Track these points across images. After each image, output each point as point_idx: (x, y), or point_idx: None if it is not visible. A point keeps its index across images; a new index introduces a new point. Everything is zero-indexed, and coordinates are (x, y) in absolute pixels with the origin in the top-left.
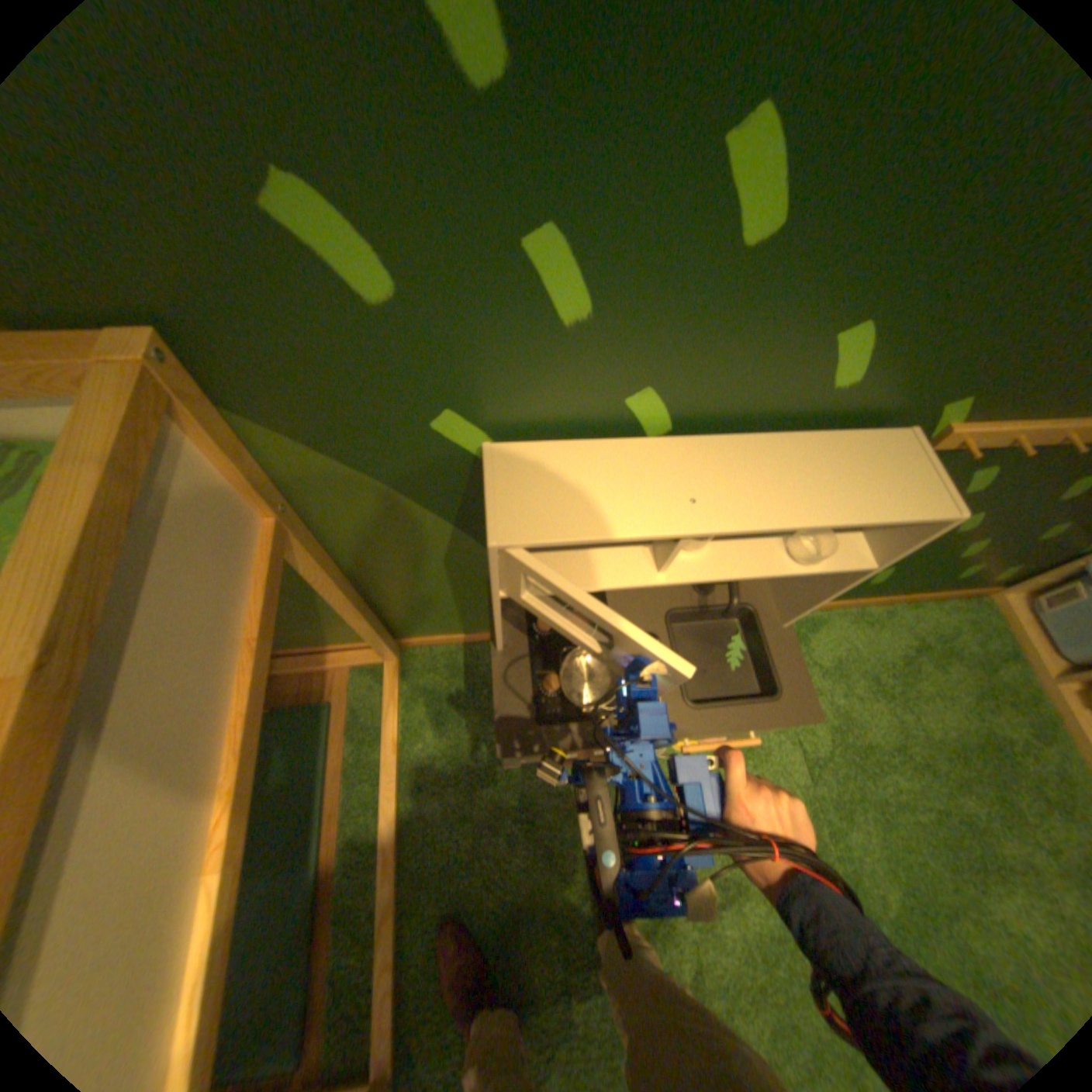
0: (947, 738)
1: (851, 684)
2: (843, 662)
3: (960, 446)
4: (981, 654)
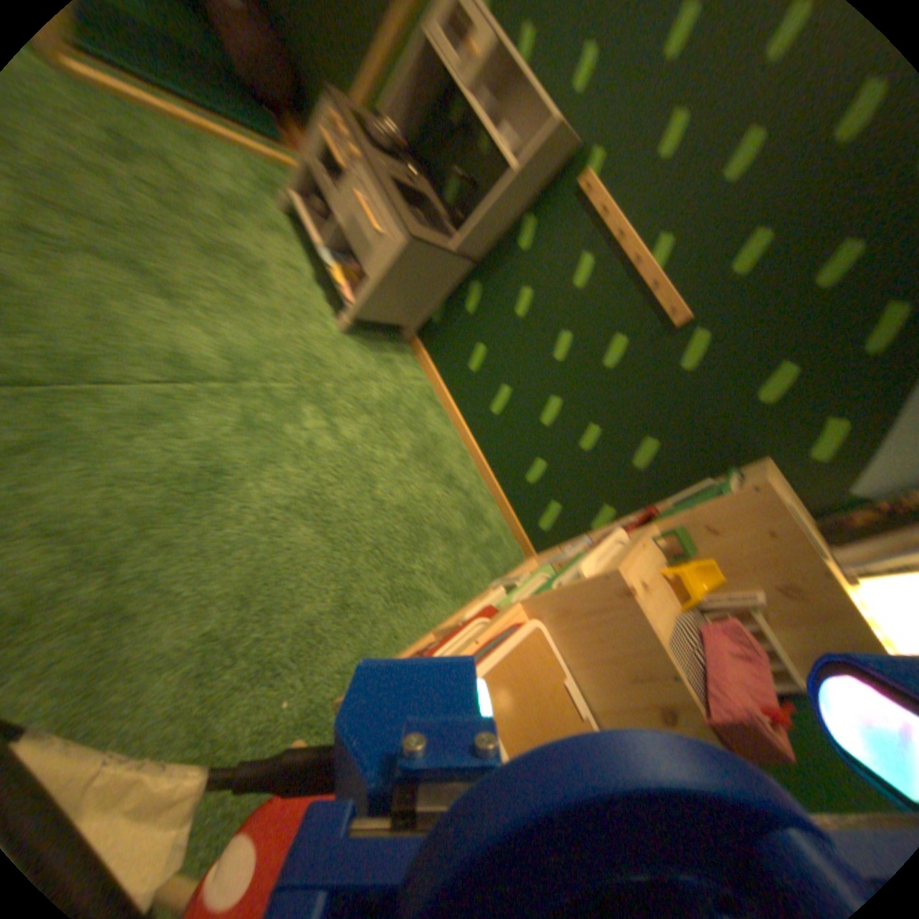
0: (411, 500)
1: (417, 434)
2: (430, 433)
3: (588, 189)
4: (484, 544)
